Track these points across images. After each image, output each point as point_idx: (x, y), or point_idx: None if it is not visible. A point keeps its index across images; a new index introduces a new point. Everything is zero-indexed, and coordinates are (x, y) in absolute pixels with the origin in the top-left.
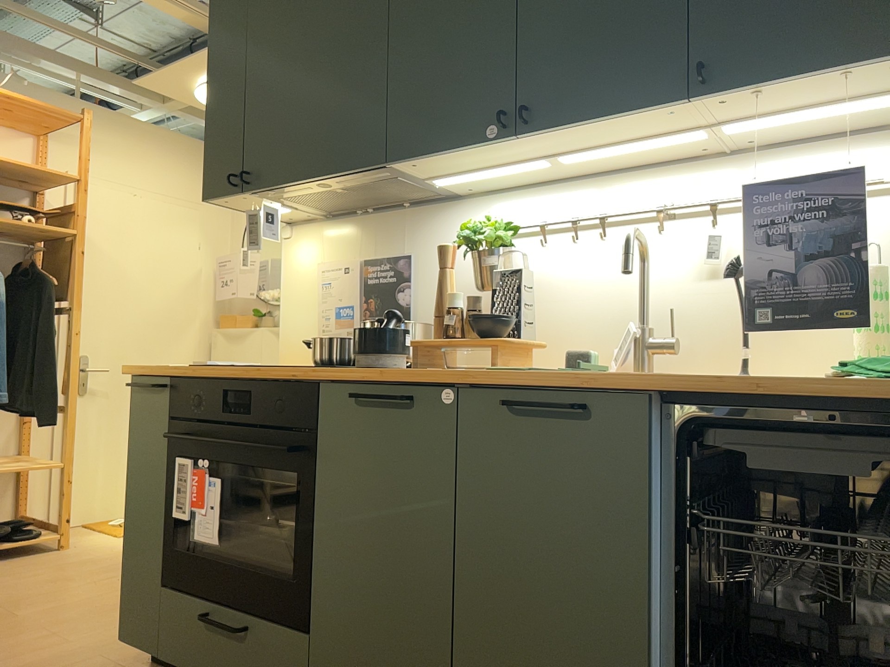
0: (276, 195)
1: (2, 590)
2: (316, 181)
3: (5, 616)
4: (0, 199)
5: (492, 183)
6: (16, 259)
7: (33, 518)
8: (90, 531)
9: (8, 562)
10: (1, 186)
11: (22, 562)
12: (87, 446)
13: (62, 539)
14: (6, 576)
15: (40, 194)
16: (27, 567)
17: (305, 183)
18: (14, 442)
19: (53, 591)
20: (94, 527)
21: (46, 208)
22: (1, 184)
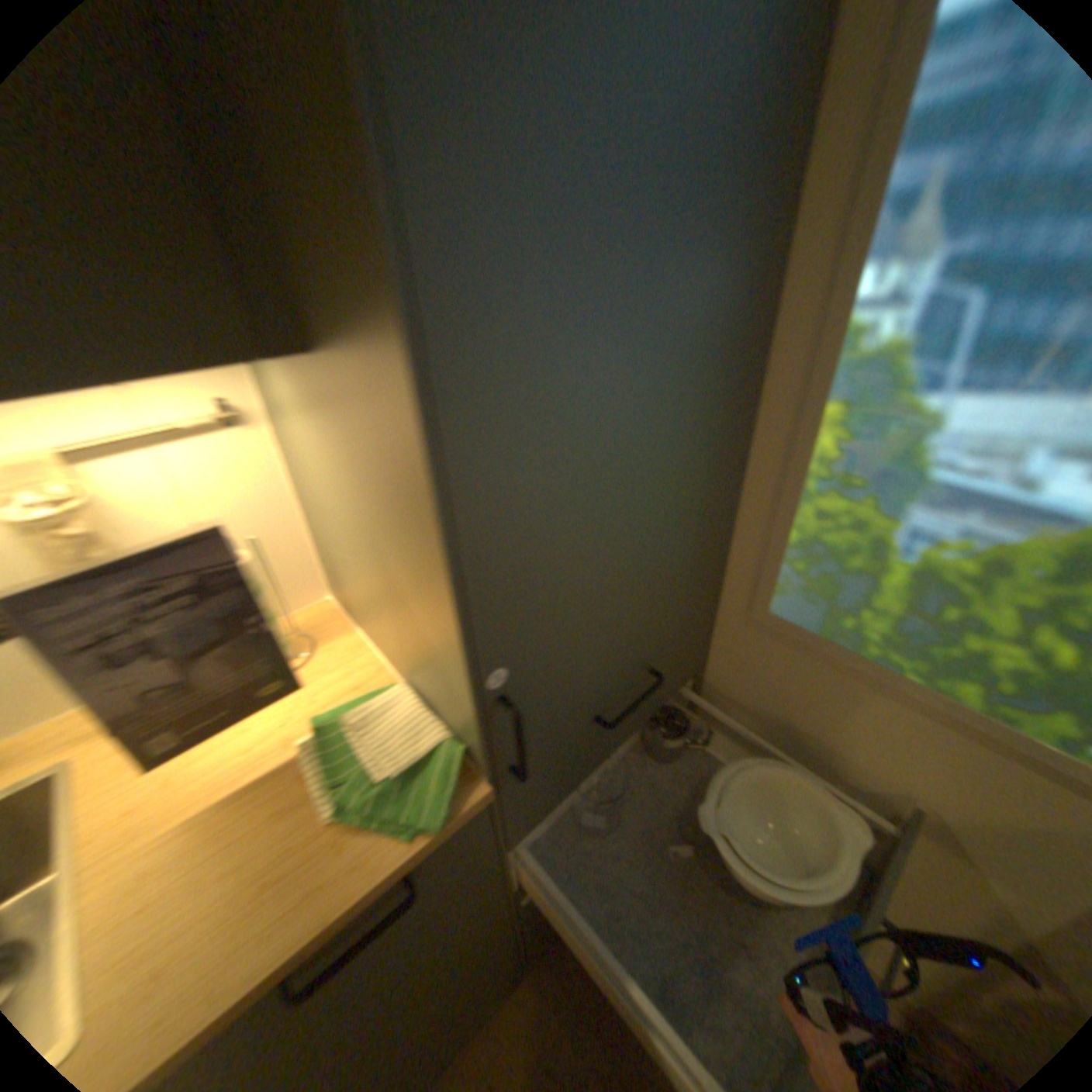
0: None
1: None
2: None
3: None
4: None
5: None
6: None
7: None
8: None
9: None
10: None
11: None
12: None
13: None
14: None
15: None
16: None
17: None
18: None
19: None
20: None
21: None
22: None
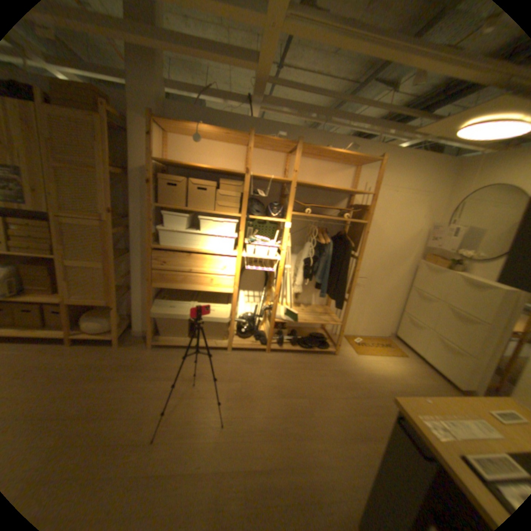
0: None
1: (312, 384)
2: None
3: (311, 414)
4: (334, 199)
5: None
6: (336, 226)
7: (327, 329)
8: (347, 342)
9: (316, 357)
10: (335, 193)
11: (321, 360)
12: (351, 306)
13: (336, 352)
14: (315, 371)
15: (351, 195)
16: (322, 366)
17: None
18: (325, 300)
19: (330, 399)
20: (348, 341)
21: (352, 202)
22: (335, 192)
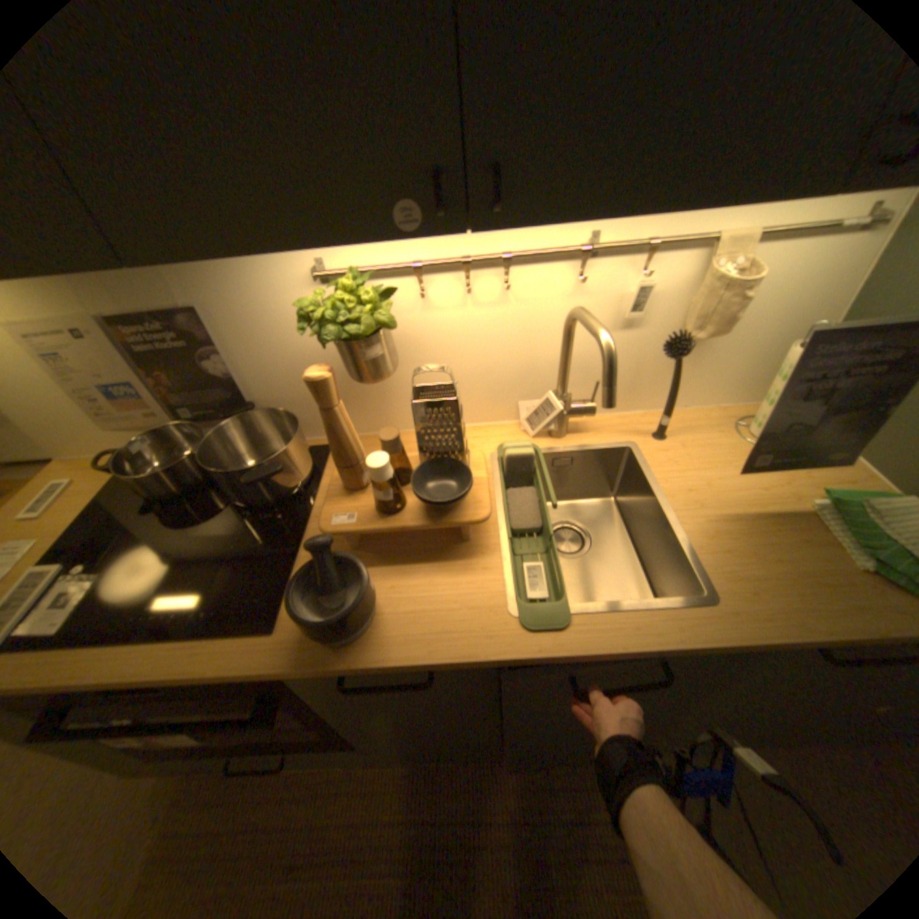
0: None
1: None
2: None
3: None
4: None
5: None
6: None
7: None
8: None
9: None
10: None
11: None
12: None
13: None
14: None
15: None
16: None
17: None
18: None
19: None
20: None
21: None
22: None
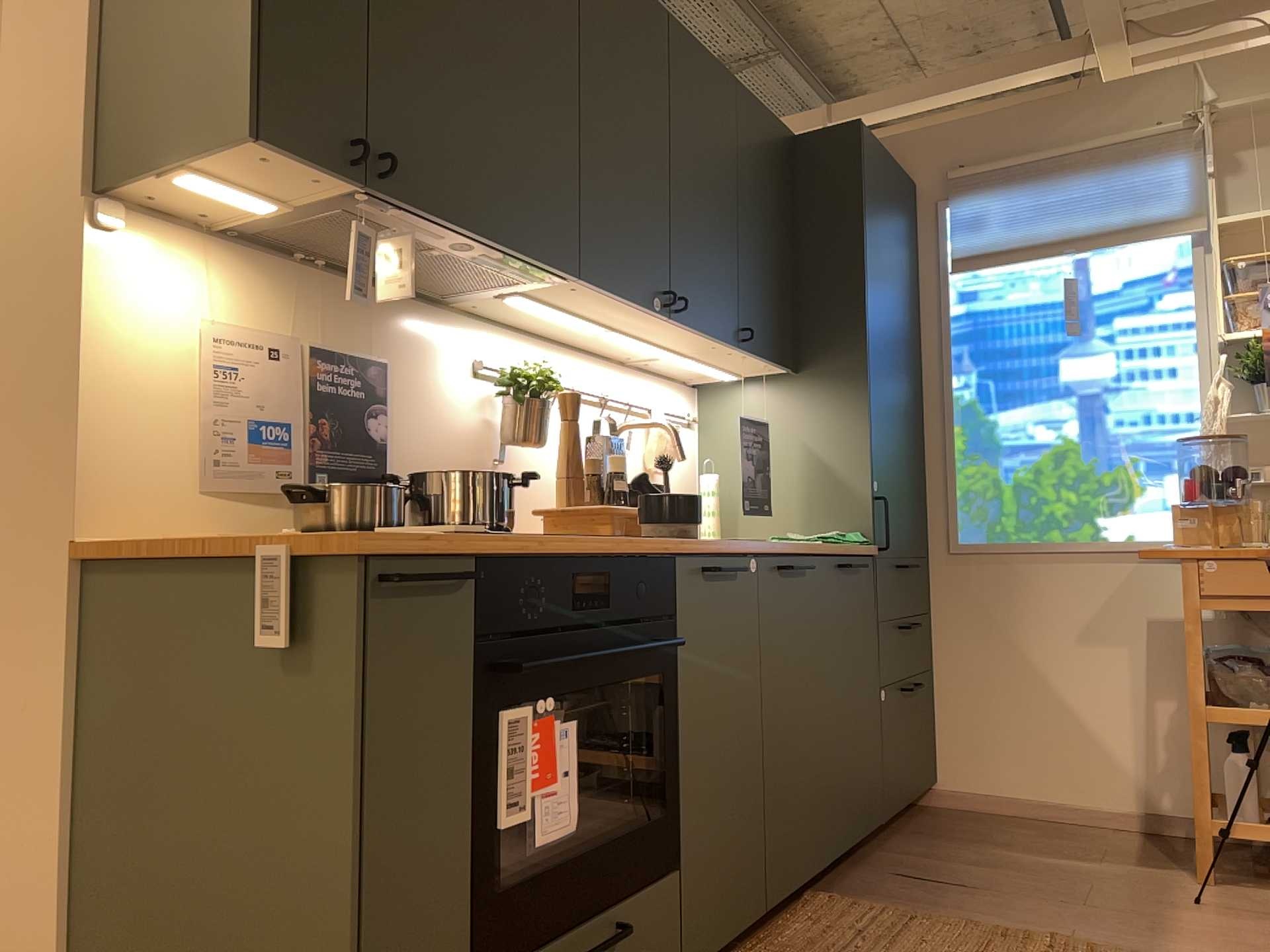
0: (384, 213)
1: None
2: (483, 242)
3: None
4: None
5: (498, 310)
6: None
7: None
8: None
9: None
10: None
11: None
12: None
13: None
14: None
15: None
16: None
17: (465, 235)
18: None
19: None
20: None
21: None
22: None
